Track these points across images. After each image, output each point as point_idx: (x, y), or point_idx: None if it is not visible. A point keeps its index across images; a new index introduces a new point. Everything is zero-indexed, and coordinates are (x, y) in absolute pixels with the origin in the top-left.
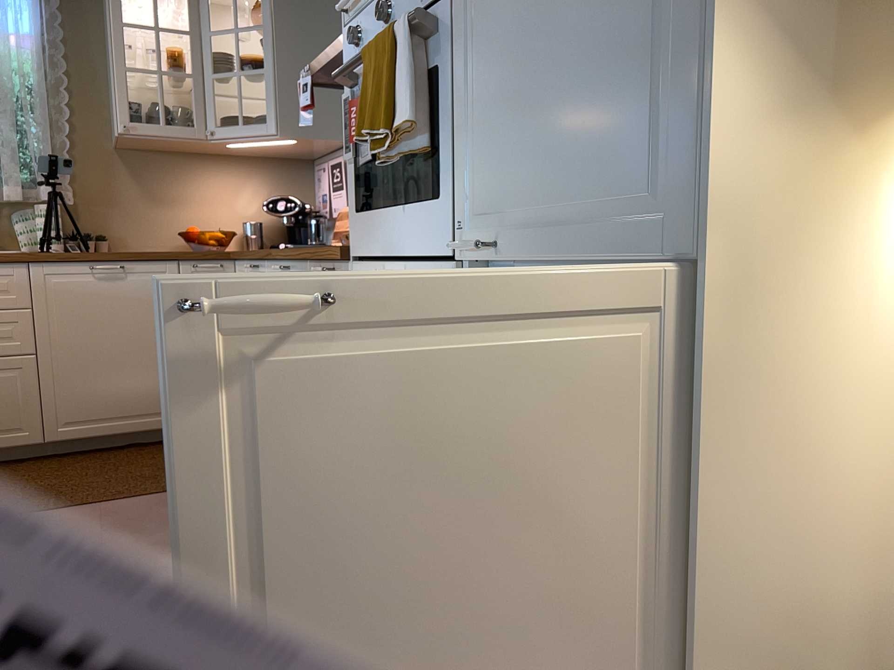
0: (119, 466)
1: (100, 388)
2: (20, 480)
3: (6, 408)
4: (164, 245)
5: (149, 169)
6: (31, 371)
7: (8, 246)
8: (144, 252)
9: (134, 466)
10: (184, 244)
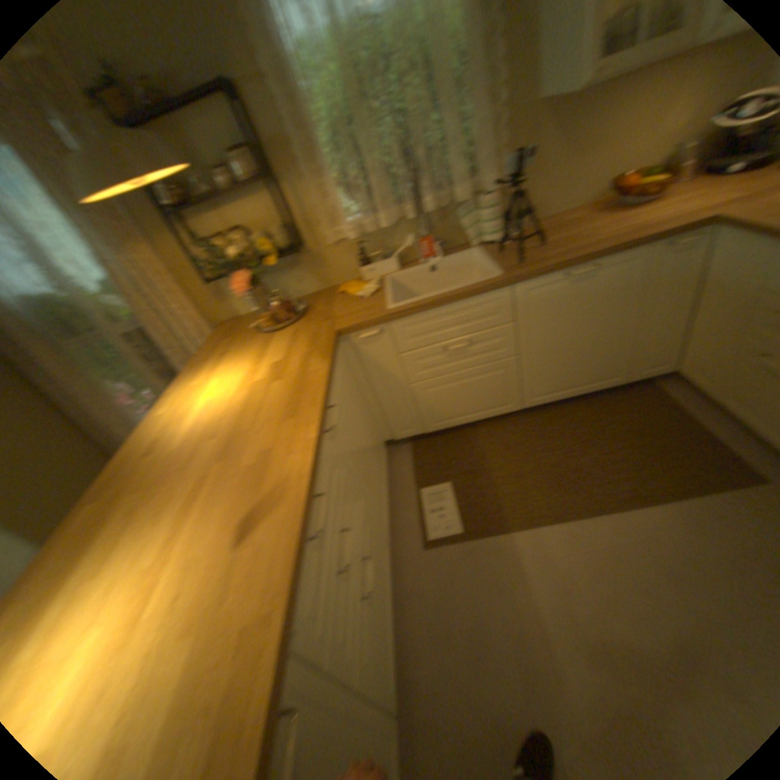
0: (589, 434)
1: (562, 369)
2: (521, 448)
3: (497, 393)
4: (579, 198)
5: (571, 114)
6: (513, 367)
7: (453, 240)
8: (561, 212)
9: (604, 436)
10: (599, 192)
